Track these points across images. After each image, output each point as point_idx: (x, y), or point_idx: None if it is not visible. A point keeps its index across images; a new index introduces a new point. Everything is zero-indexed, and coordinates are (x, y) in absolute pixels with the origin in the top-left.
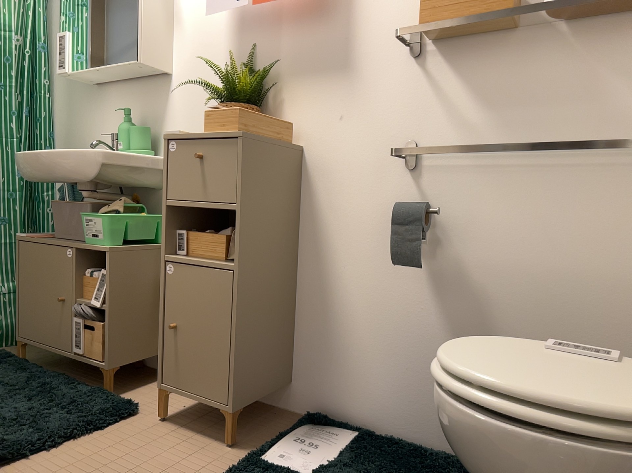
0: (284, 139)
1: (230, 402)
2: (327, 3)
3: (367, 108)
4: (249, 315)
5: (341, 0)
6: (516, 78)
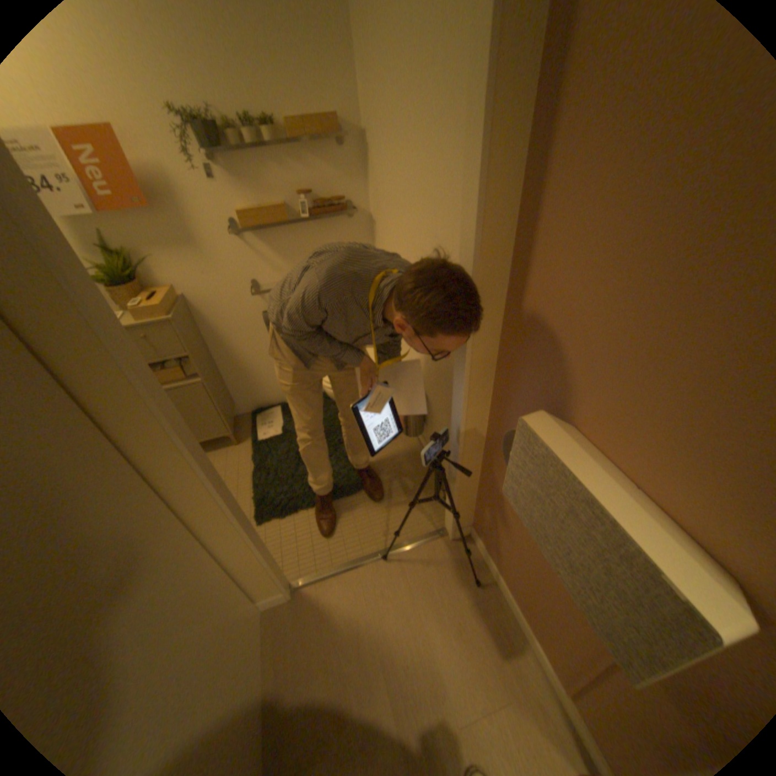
0: (177, 299)
1: (228, 431)
2: (154, 199)
3: (218, 266)
4: (216, 394)
5: (166, 198)
6: (294, 244)
